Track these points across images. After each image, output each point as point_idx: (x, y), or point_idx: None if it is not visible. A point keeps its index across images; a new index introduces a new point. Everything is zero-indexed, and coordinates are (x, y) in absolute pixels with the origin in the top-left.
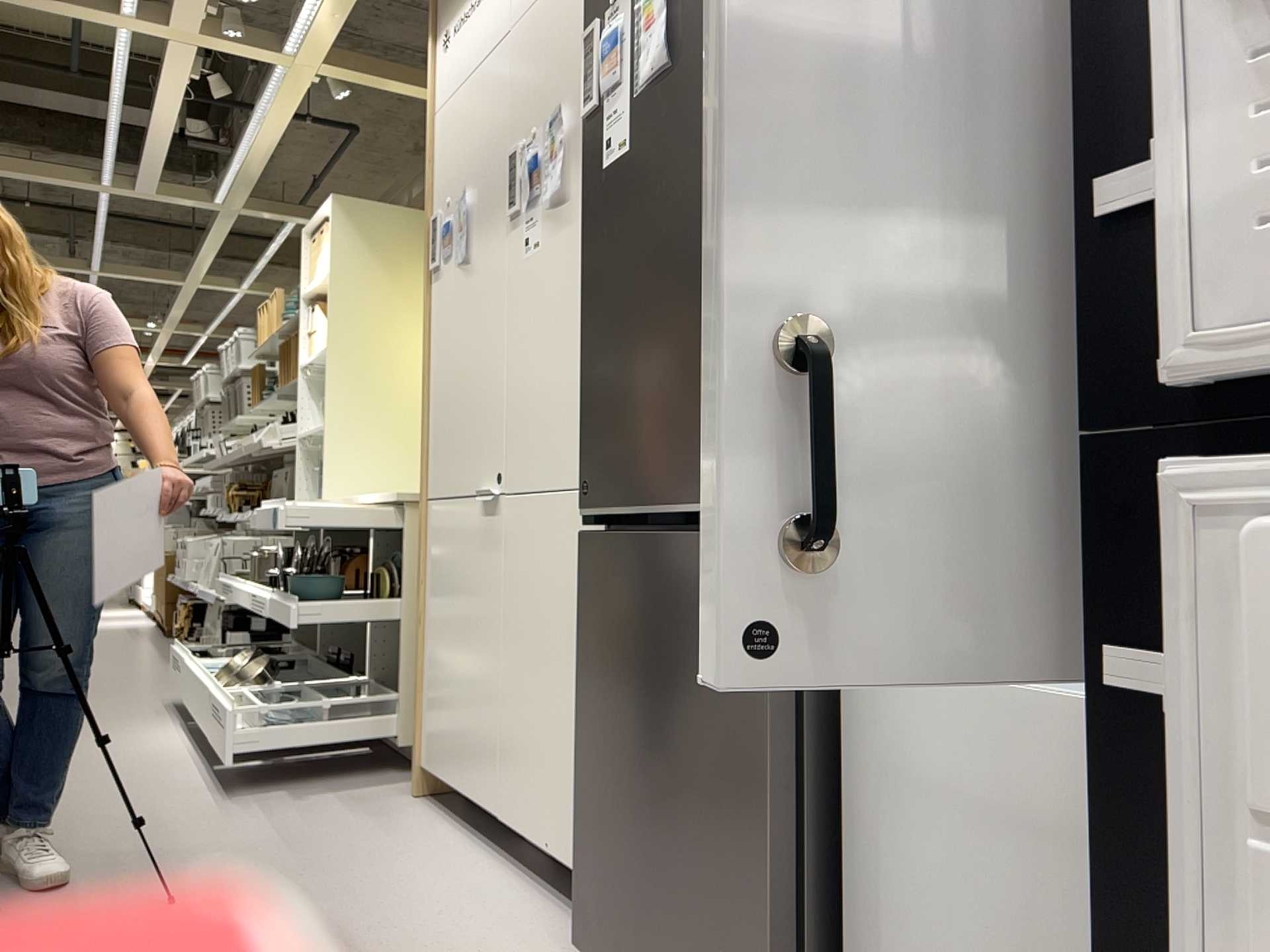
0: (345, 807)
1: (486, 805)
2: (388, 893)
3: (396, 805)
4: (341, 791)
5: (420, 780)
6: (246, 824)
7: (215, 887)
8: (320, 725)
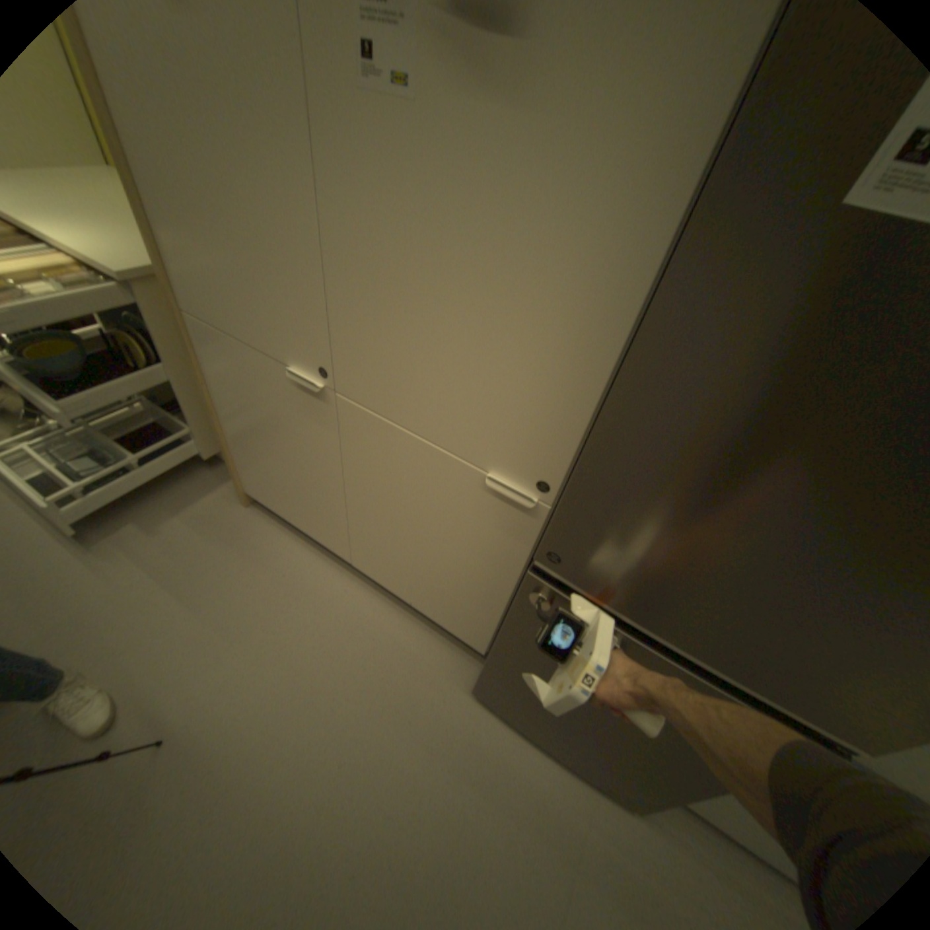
0: (201, 535)
1: (336, 551)
2: (311, 649)
3: (238, 521)
4: (180, 510)
5: (247, 497)
6: (133, 586)
7: (175, 693)
8: (132, 467)
